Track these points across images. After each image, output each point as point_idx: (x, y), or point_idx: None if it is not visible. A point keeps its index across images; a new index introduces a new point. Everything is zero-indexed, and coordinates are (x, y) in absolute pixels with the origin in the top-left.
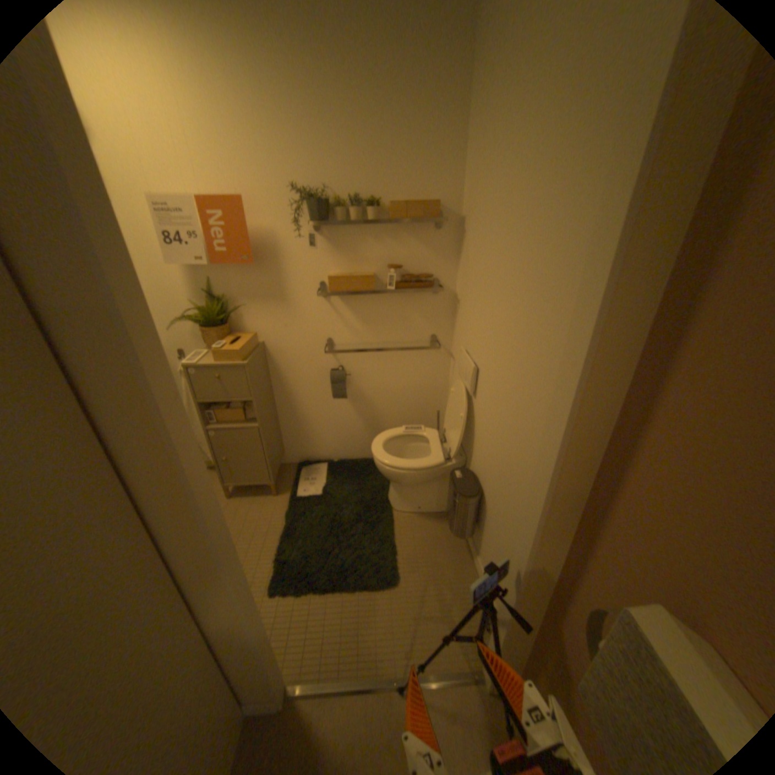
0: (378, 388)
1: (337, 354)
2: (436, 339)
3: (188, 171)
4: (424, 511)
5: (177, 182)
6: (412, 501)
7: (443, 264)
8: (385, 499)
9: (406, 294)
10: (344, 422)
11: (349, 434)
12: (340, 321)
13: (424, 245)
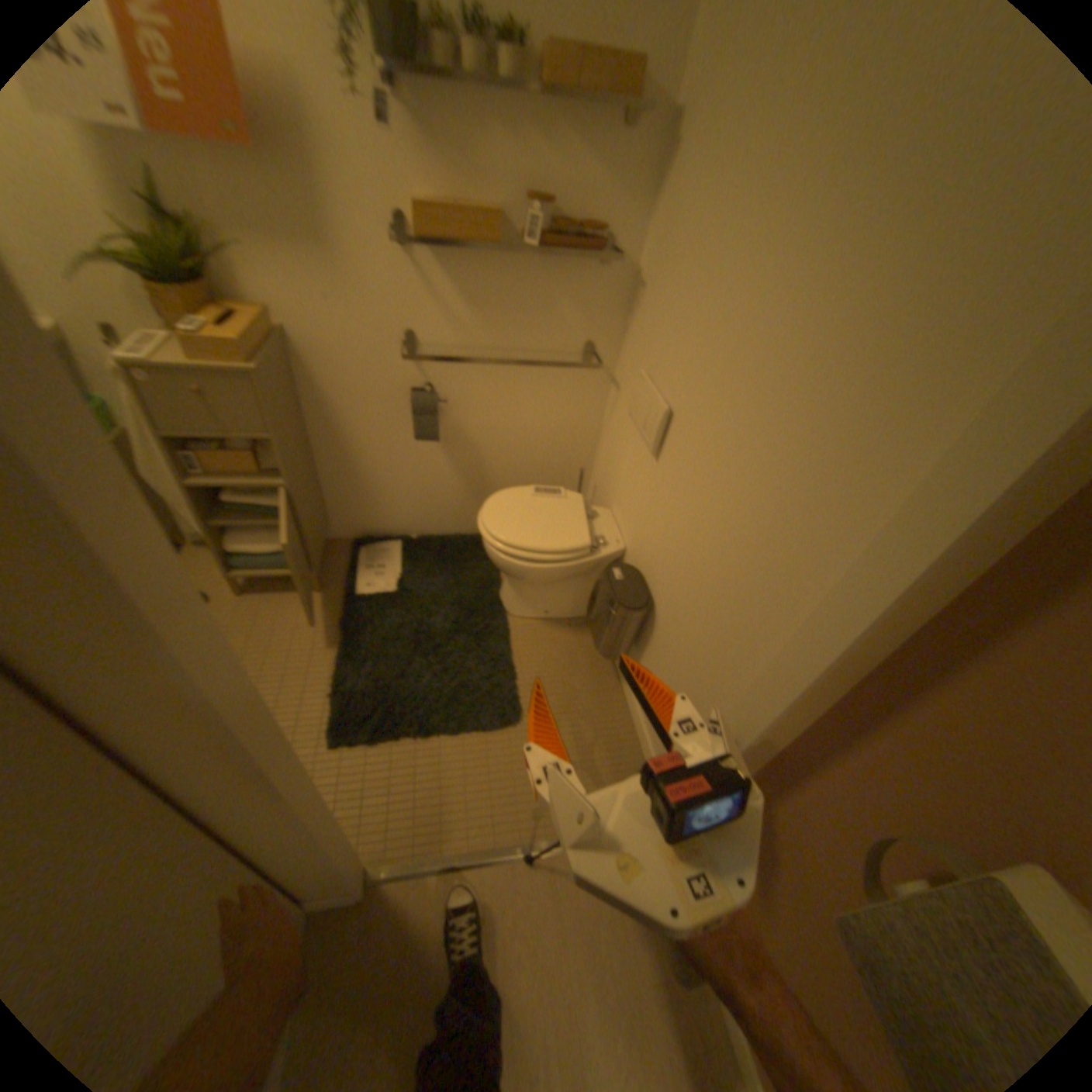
0: (489, 424)
1: (420, 359)
2: (591, 347)
3: None
4: (551, 615)
5: None
6: (535, 601)
7: (625, 204)
8: (493, 597)
9: (553, 255)
10: (428, 476)
11: (436, 495)
12: (428, 296)
13: (597, 156)
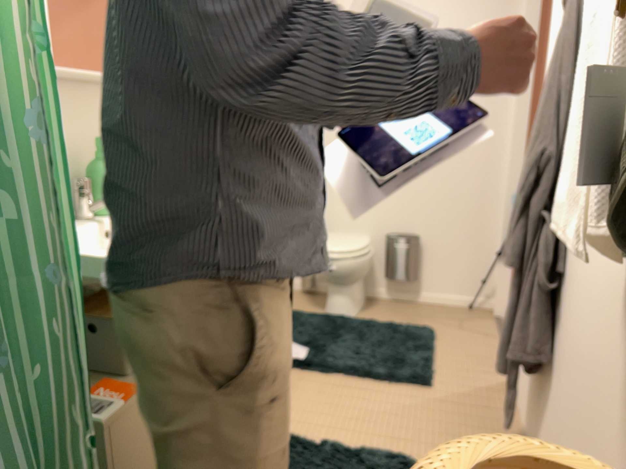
0: None
1: None
2: None
3: None
4: (362, 307)
5: None
6: (357, 300)
7: None
8: (340, 316)
9: None
10: None
11: None
12: None
13: None
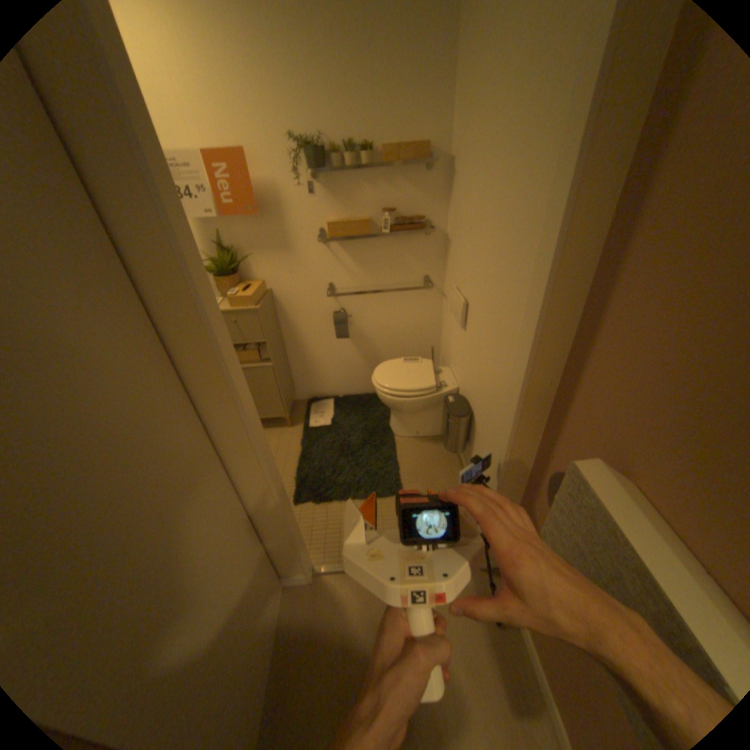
0: (377, 328)
1: (338, 297)
2: (429, 279)
3: (190, 124)
4: (421, 435)
5: (182, 137)
6: (410, 426)
7: (434, 206)
8: (386, 426)
9: (400, 236)
10: (347, 361)
11: (352, 371)
12: (339, 266)
13: (415, 187)
